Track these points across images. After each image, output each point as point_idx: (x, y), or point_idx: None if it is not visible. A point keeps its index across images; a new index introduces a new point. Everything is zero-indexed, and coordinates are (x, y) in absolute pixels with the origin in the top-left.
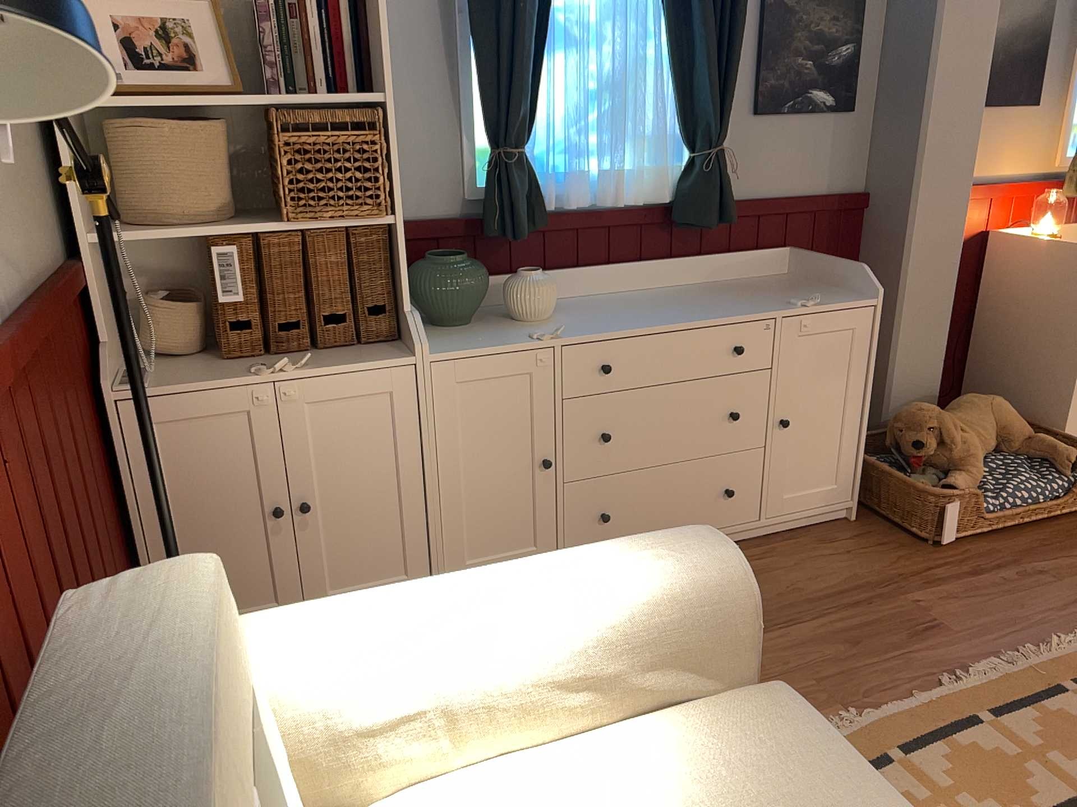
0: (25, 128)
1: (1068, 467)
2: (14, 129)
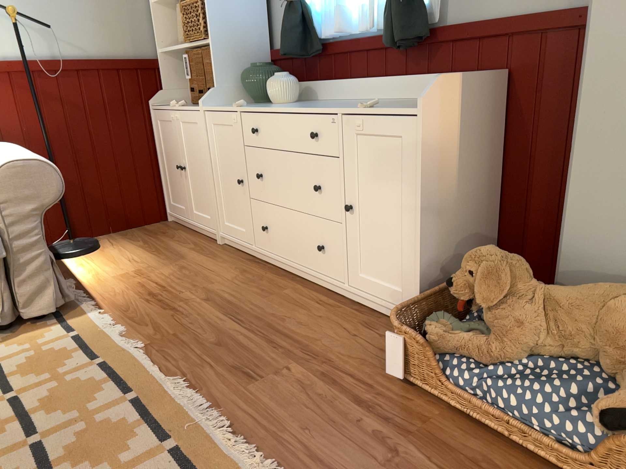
0: (134, 12)
1: (600, 412)
2: (117, 12)
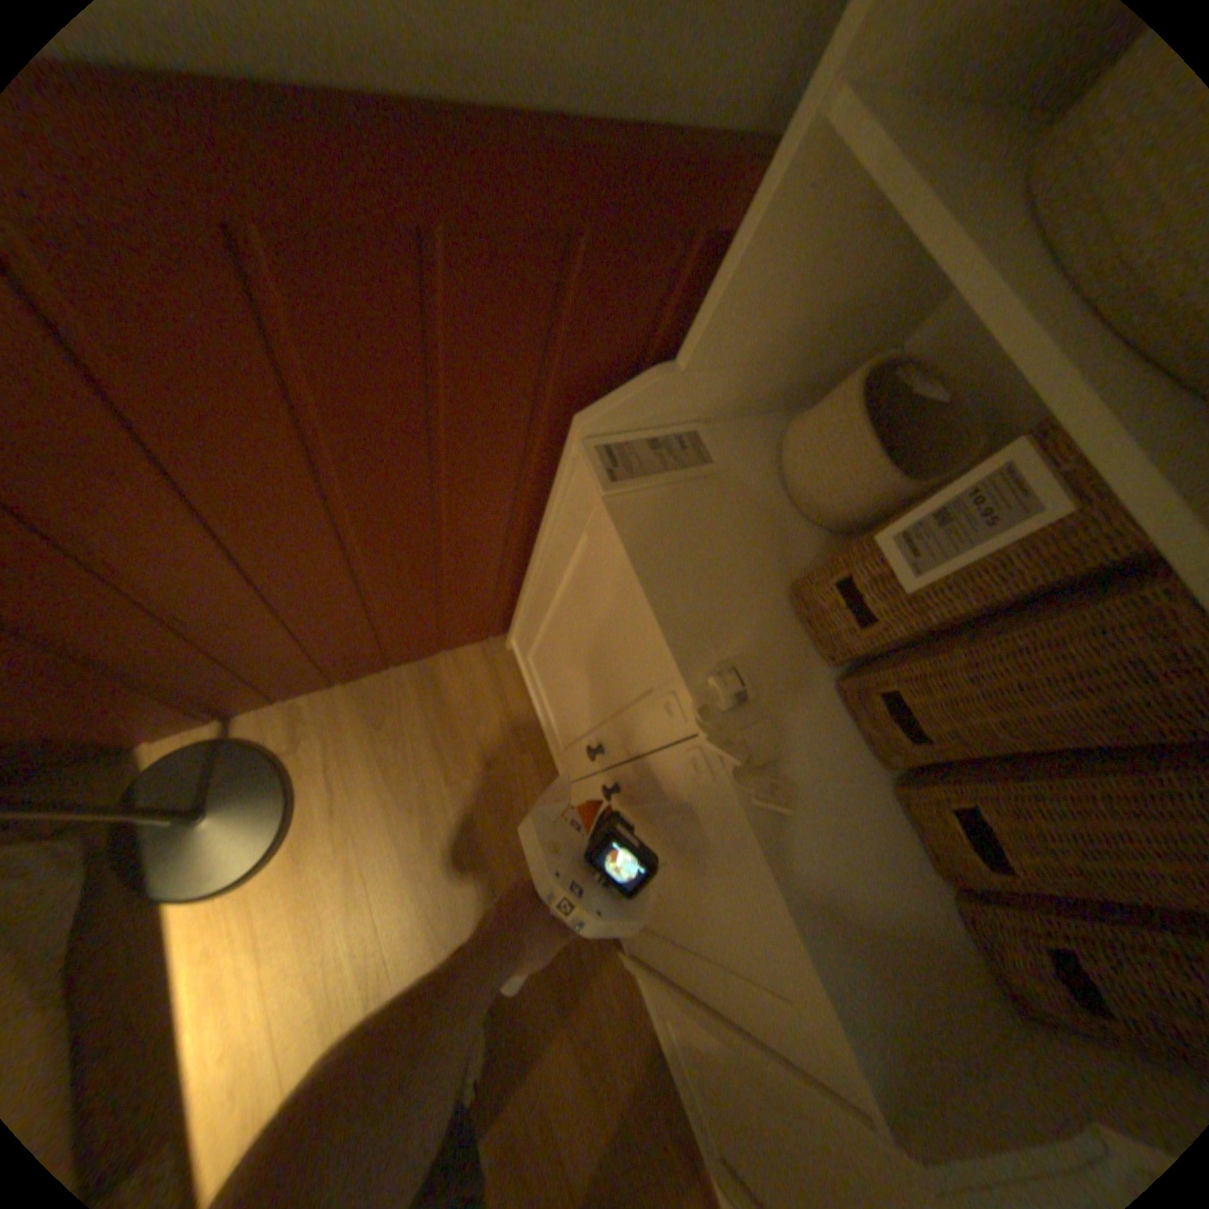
0: None
1: None
2: None
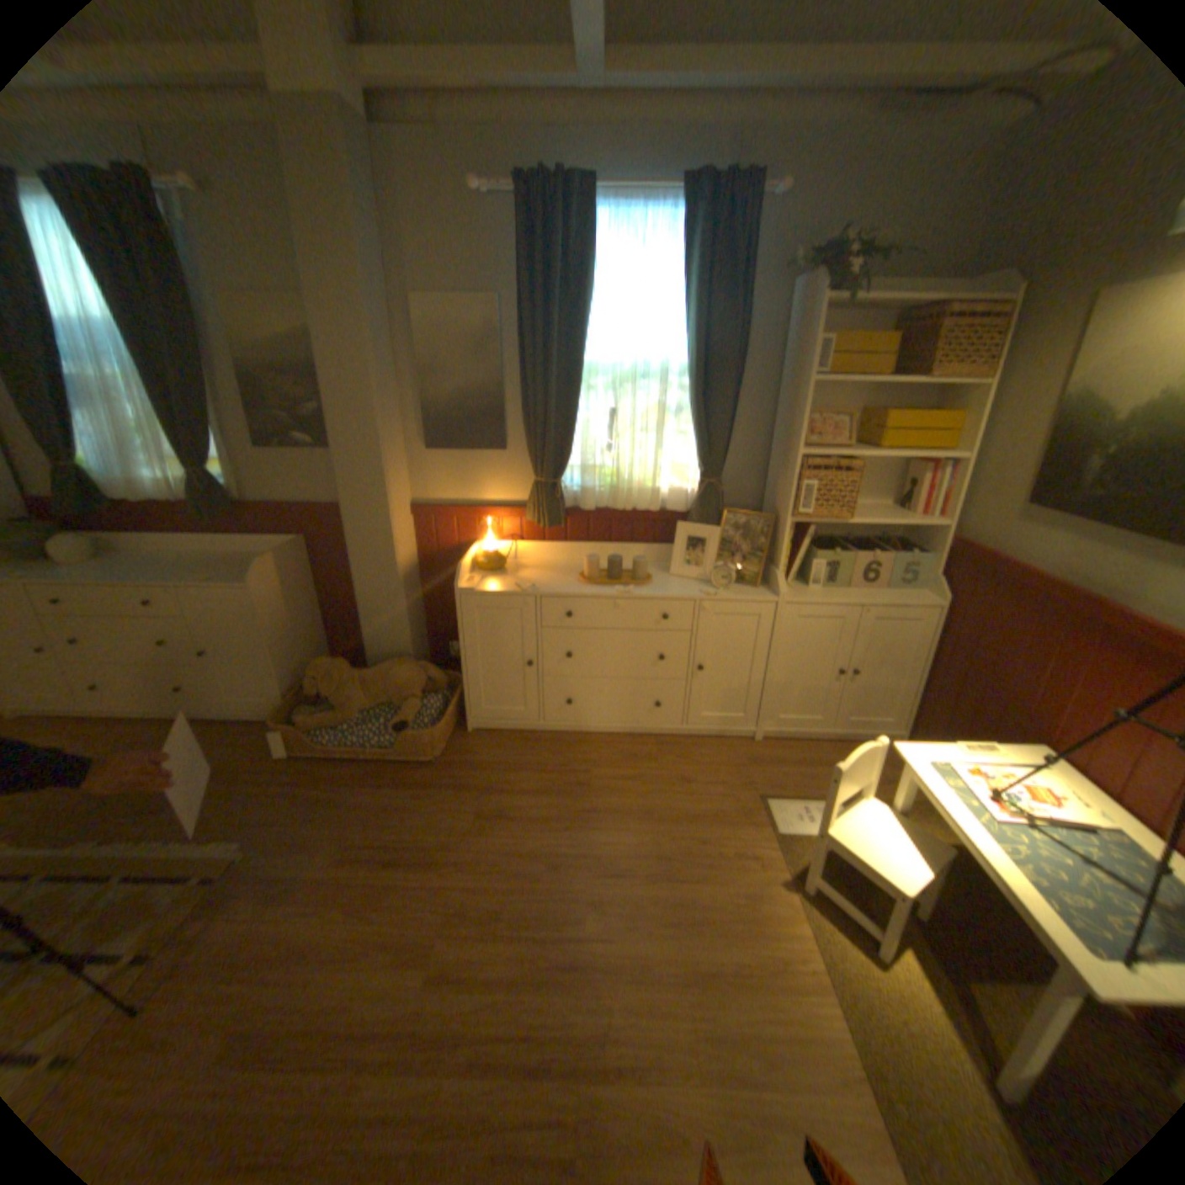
0: None
1: (391, 728)
2: None
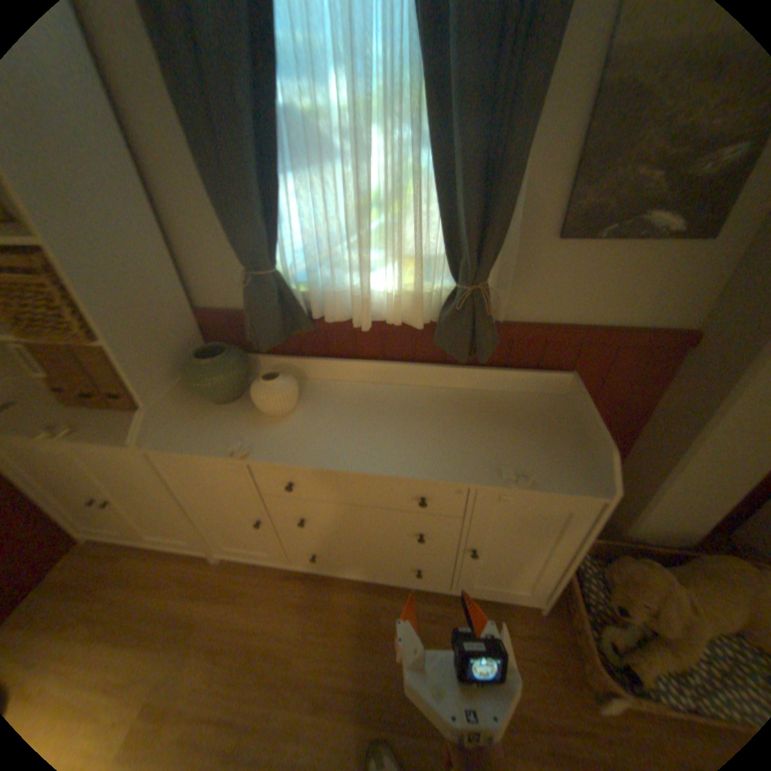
0: None
1: None
2: None
